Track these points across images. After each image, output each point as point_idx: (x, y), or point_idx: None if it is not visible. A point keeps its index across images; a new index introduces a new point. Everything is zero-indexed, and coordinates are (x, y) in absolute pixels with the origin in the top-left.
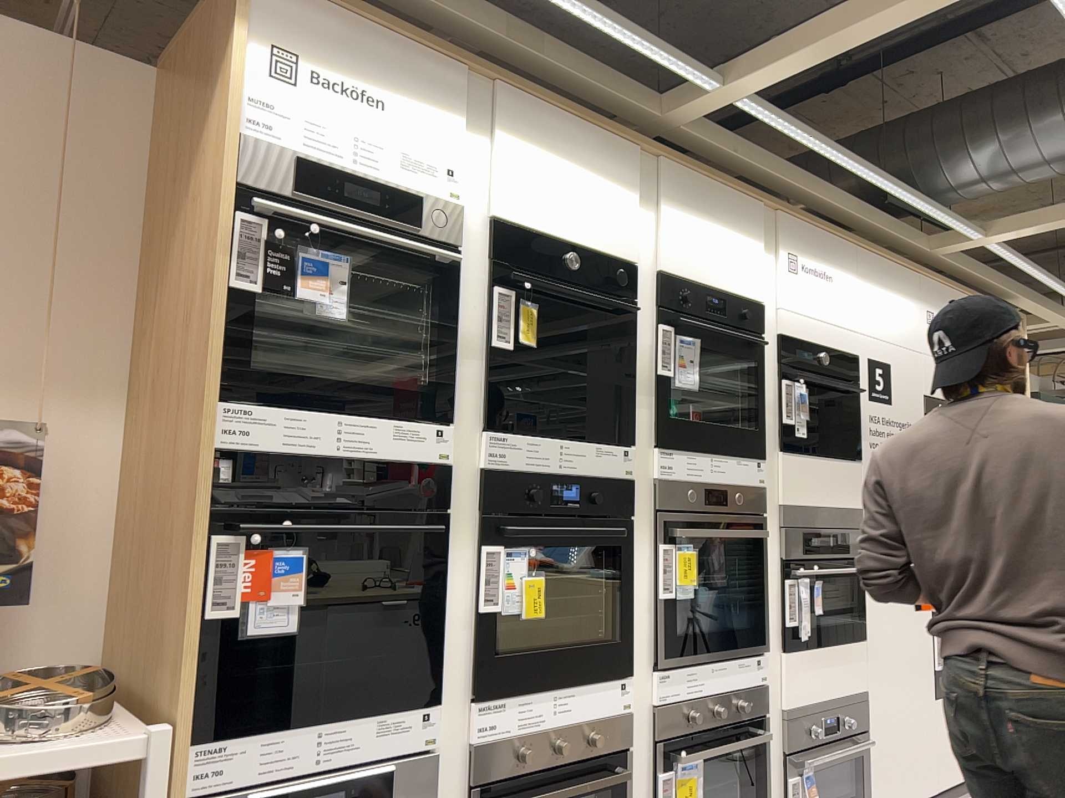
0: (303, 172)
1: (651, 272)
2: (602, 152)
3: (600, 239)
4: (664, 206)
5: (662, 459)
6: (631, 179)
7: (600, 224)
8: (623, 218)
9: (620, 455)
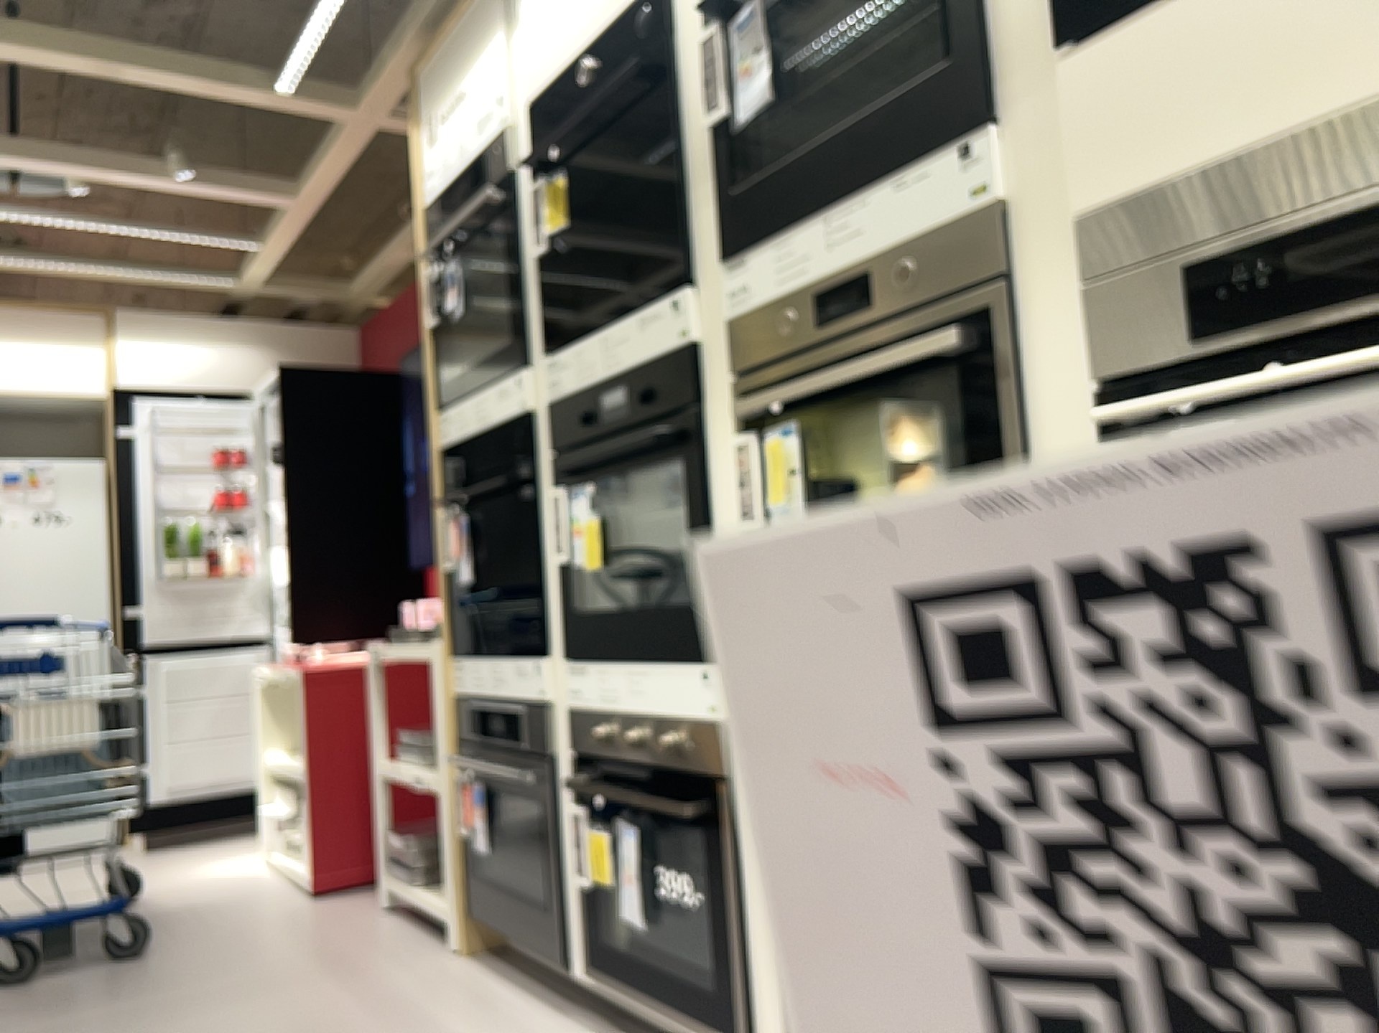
0: (433, 206)
1: None
2: None
3: None
4: None
5: (738, 279)
6: None
7: None
8: None
9: (671, 312)
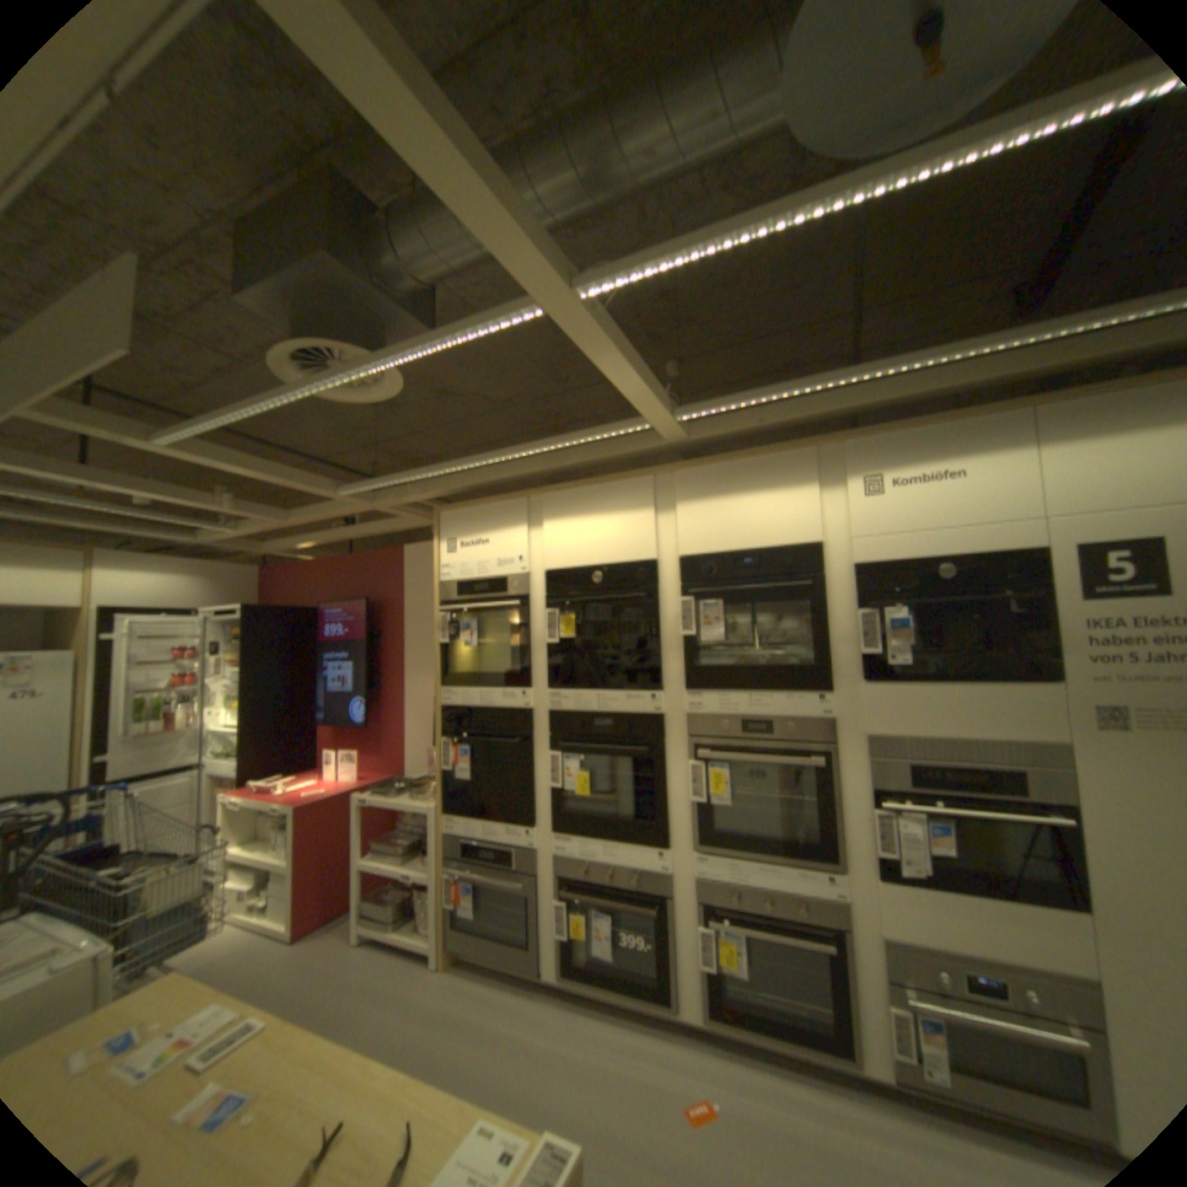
0: (452, 587)
1: (678, 556)
2: (618, 489)
3: (621, 551)
4: (684, 499)
5: (696, 702)
6: (648, 495)
7: (621, 541)
8: (641, 527)
9: (650, 701)
